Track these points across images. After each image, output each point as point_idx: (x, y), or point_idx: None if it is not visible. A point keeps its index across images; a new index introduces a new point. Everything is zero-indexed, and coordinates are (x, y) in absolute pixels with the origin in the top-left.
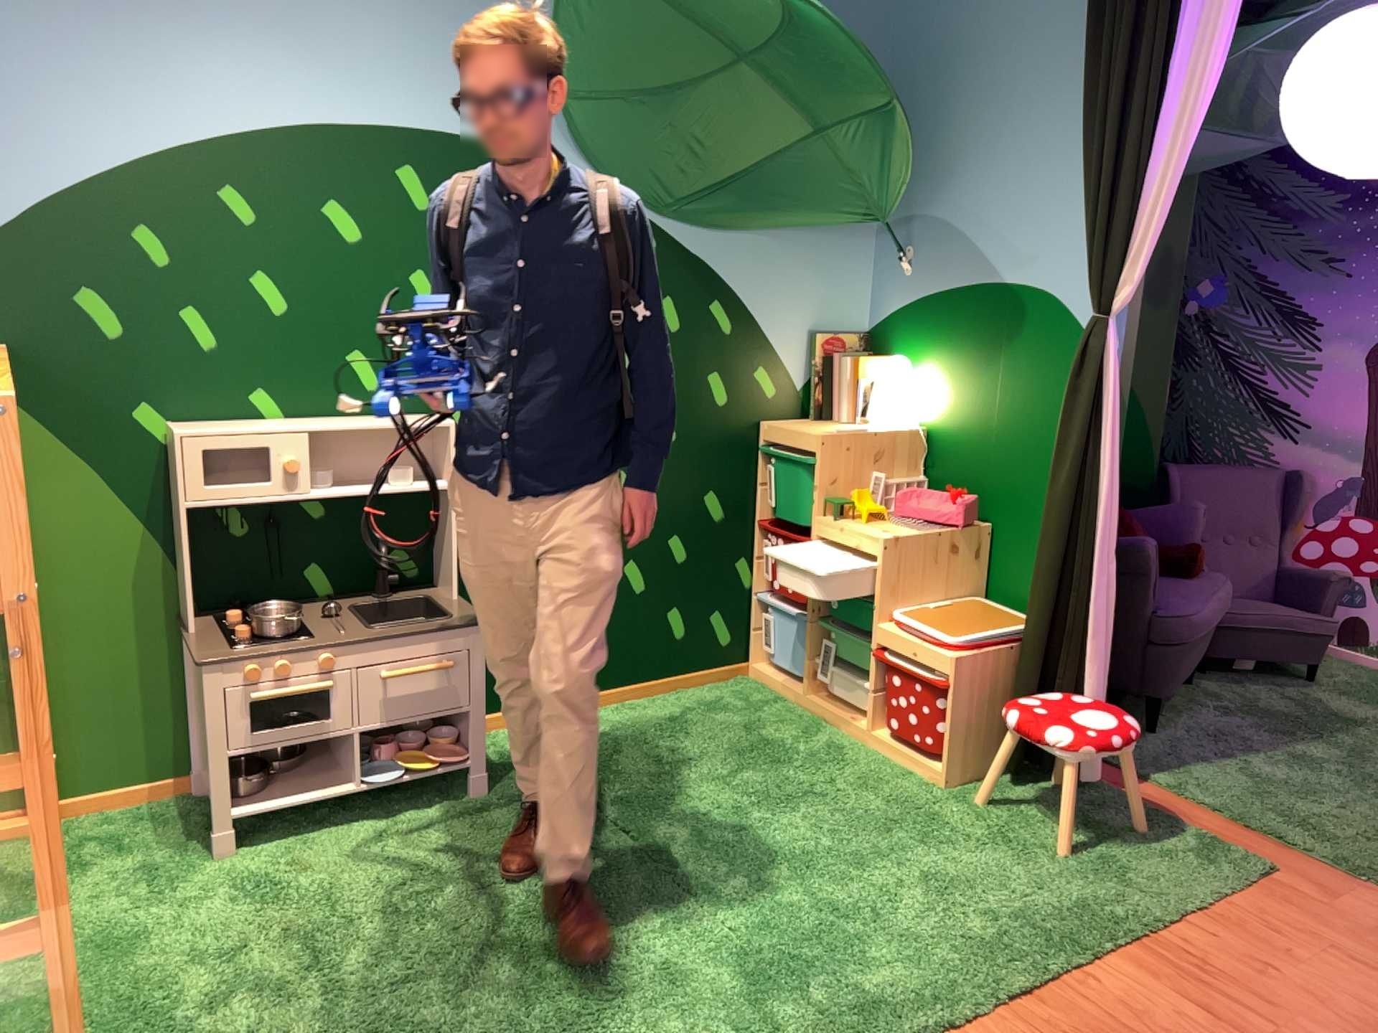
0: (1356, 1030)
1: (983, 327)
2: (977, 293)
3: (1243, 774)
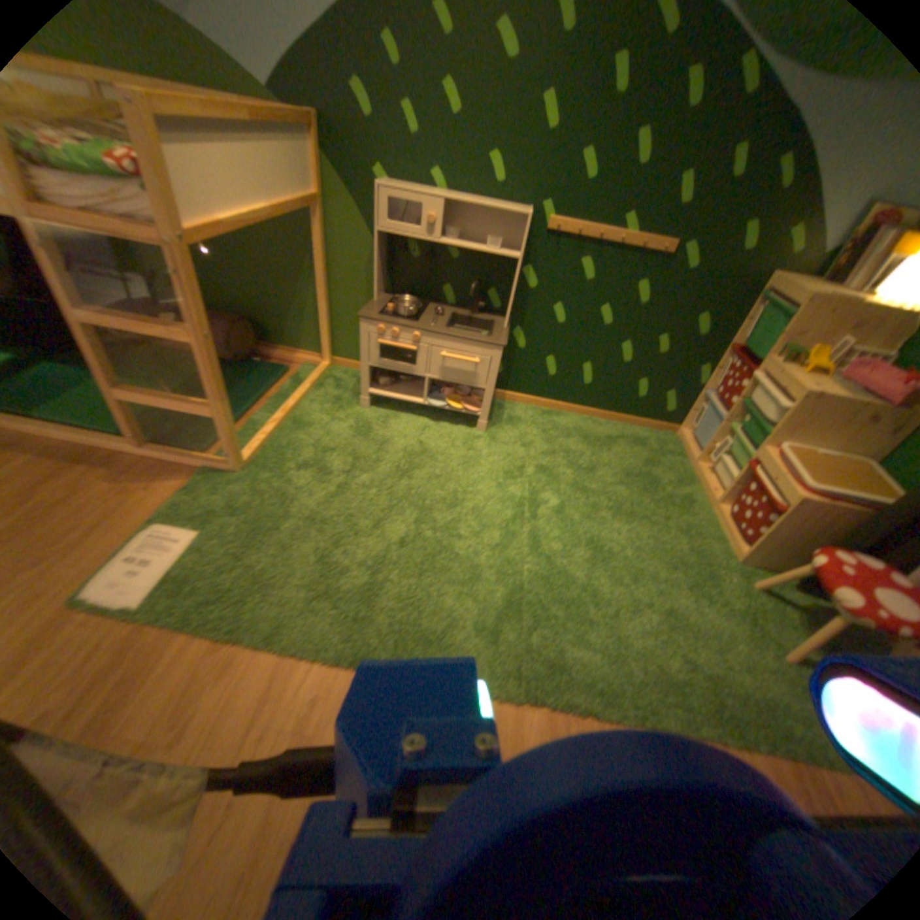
0: None
1: None
2: None
3: None
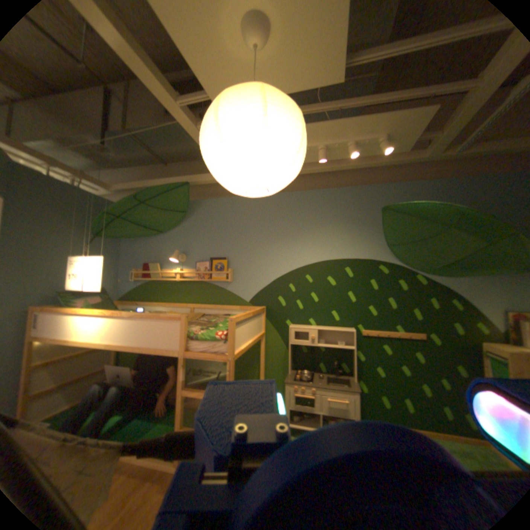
0: None
1: None
2: None
3: None
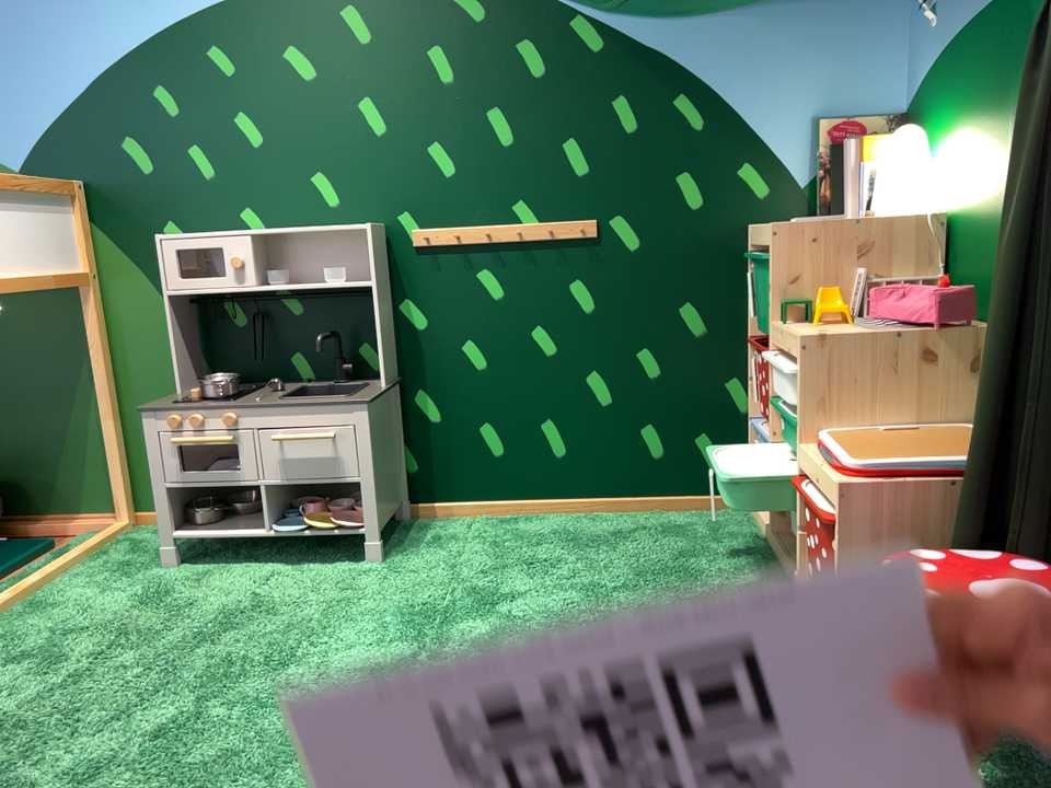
0: None
1: (1002, 47)
2: (996, 3)
3: None
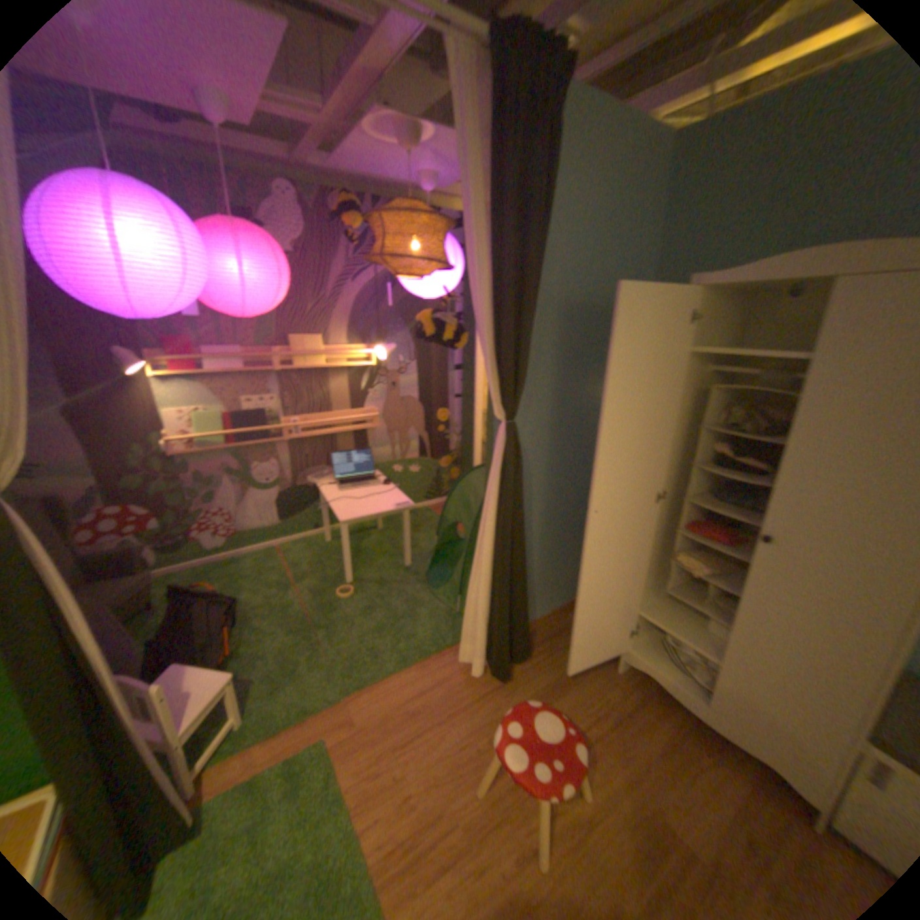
0: (468, 775)
1: None
2: None
3: (236, 698)
